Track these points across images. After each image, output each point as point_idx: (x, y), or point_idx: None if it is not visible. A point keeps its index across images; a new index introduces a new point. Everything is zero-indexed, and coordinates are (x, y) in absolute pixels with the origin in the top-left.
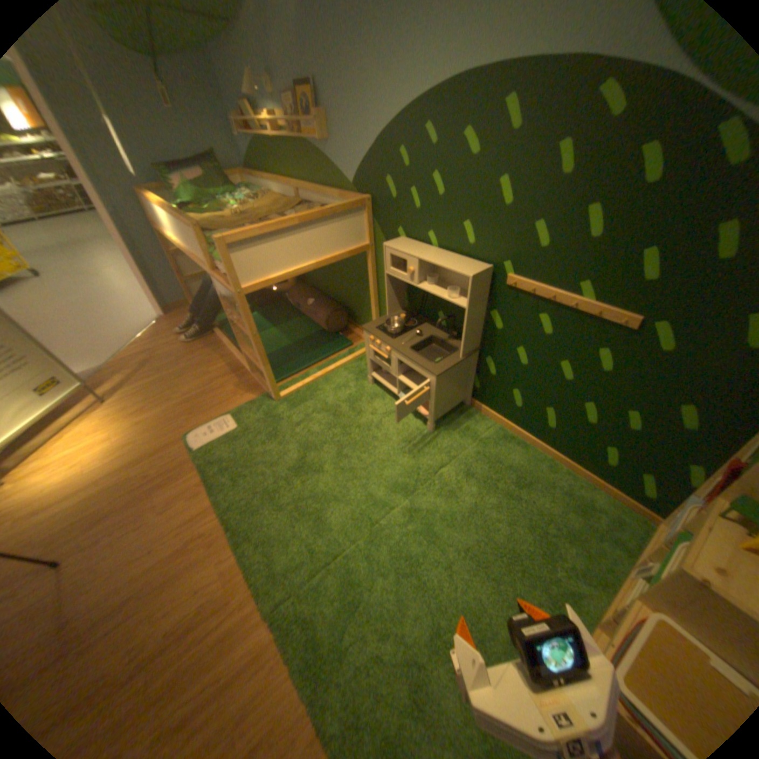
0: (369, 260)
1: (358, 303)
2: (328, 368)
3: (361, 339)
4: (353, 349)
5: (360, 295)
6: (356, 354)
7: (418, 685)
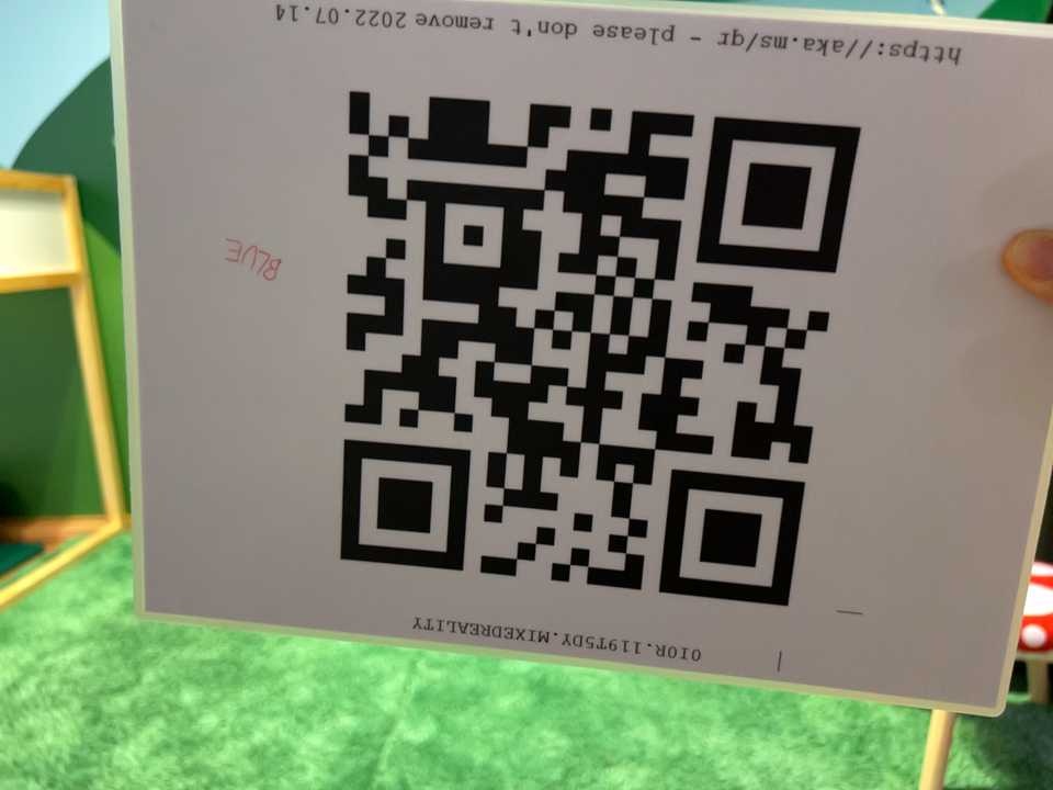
0: (80, 305)
1: (28, 449)
2: (10, 589)
3: (57, 537)
4: (49, 555)
5: (39, 420)
6: (69, 556)
7: (708, 778)
